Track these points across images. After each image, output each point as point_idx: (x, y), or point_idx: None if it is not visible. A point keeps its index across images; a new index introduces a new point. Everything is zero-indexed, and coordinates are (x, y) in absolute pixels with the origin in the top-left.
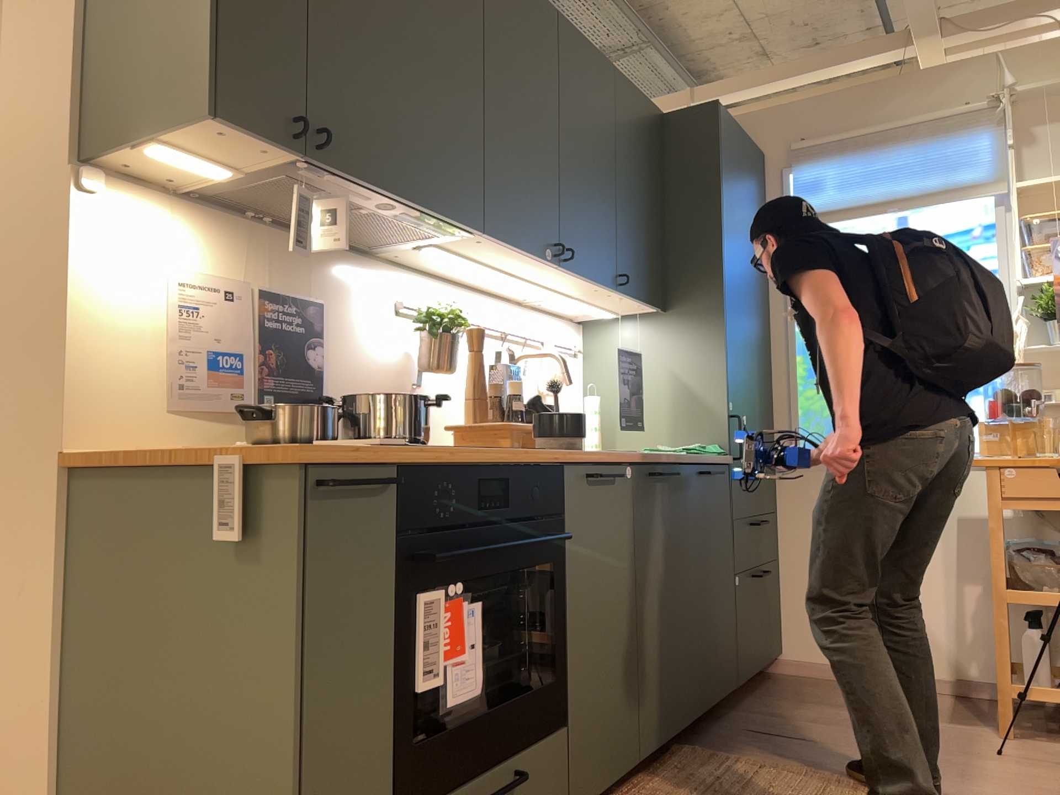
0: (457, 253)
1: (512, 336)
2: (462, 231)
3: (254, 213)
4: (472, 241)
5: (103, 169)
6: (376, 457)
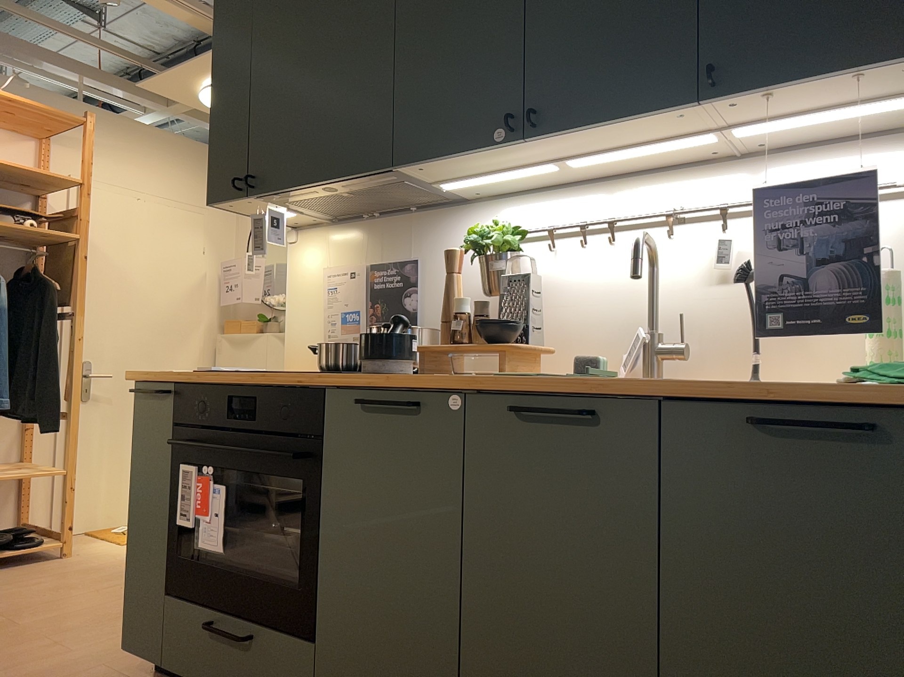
0: (463, 177)
1: (698, 215)
2: (399, 171)
3: (364, 214)
4: (428, 170)
5: (300, 227)
6: (160, 377)
